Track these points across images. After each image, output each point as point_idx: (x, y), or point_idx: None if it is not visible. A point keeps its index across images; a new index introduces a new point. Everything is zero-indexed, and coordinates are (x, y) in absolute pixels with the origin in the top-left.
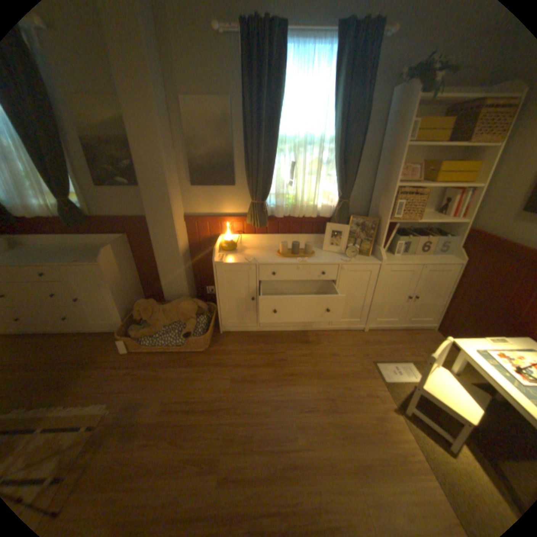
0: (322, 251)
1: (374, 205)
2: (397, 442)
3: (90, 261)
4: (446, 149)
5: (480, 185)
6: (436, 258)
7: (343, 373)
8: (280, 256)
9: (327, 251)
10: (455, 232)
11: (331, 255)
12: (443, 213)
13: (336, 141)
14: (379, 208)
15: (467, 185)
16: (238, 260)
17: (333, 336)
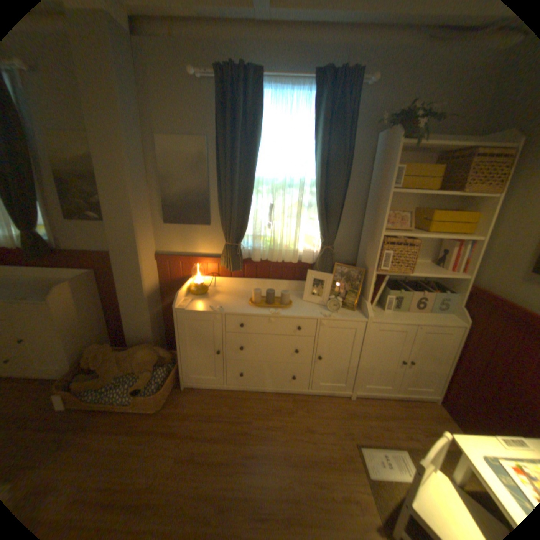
0: (303, 301)
1: (362, 253)
2: None
3: (40, 299)
4: (440, 197)
5: (480, 238)
6: (434, 317)
7: (317, 460)
8: (252, 305)
9: (308, 301)
10: (456, 289)
11: (311, 307)
12: (441, 266)
13: (317, 184)
14: (367, 256)
15: (465, 238)
16: (203, 307)
17: (312, 404)
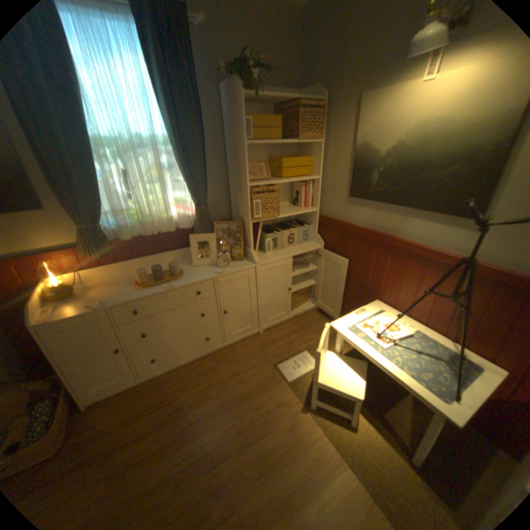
0: (193, 266)
1: (235, 207)
2: (310, 446)
3: None
4: (283, 146)
5: (316, 177)
6: (301, 247)
7: (247, 392)
8: (140, 287)
9: (199, 265)
10: (309, 220)
11: (203, 270)
12: (296, 205)
13: (171, 141)
14: (240, 209)
15: (307, 178)
16: (76, 310)
17: (230, 353)
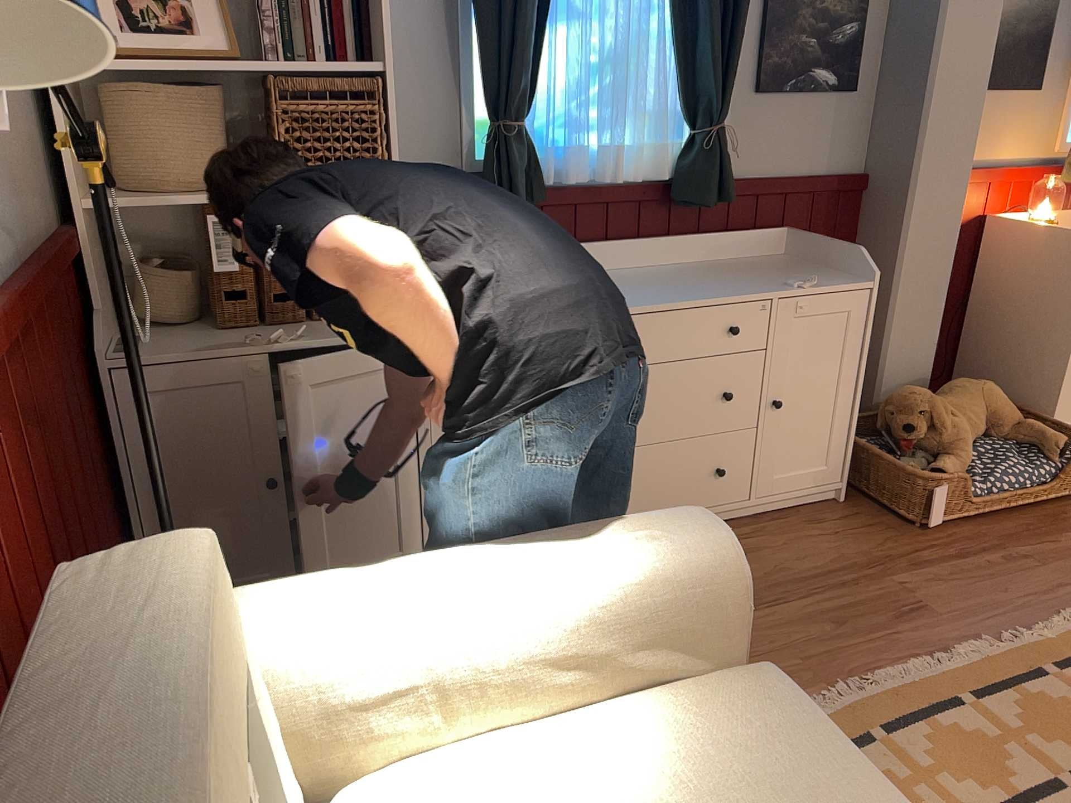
0: None
1: None
2: None
3: (841, 280)
4: None
5: None
6: None
7: None
8: None
9: None
10: None
11: None
12: None
13: None
14: None
15: None
16: None
17: None
